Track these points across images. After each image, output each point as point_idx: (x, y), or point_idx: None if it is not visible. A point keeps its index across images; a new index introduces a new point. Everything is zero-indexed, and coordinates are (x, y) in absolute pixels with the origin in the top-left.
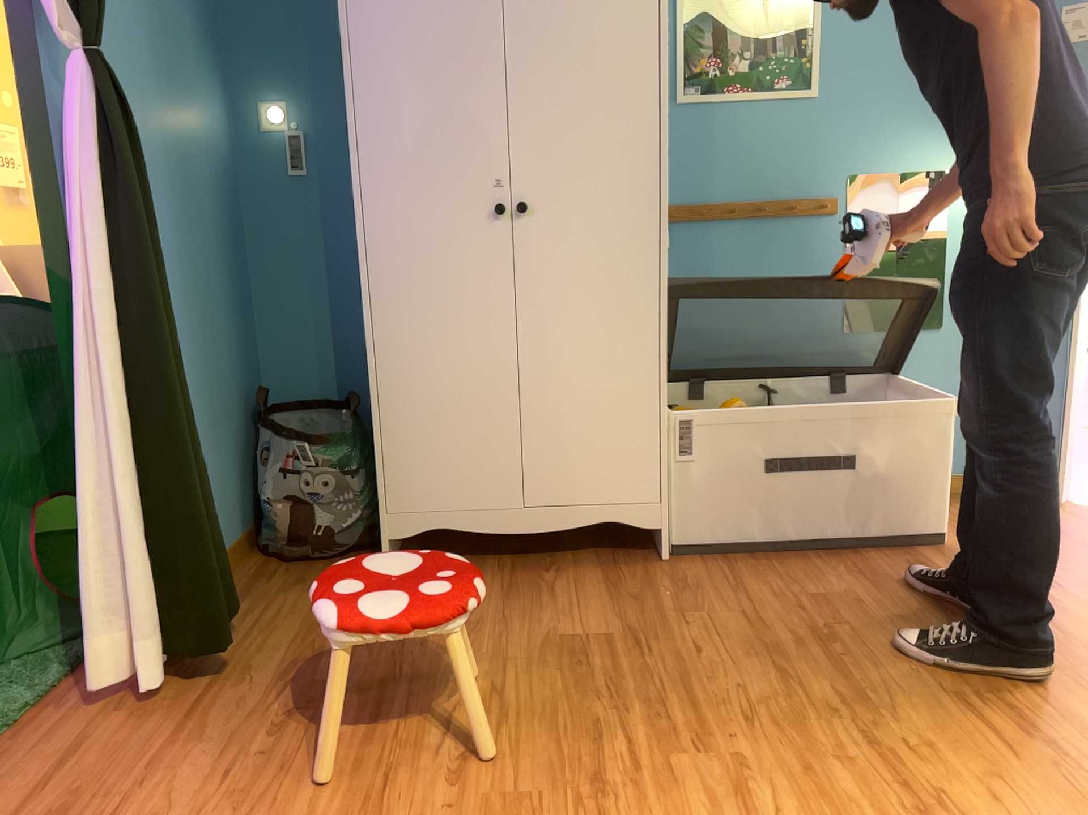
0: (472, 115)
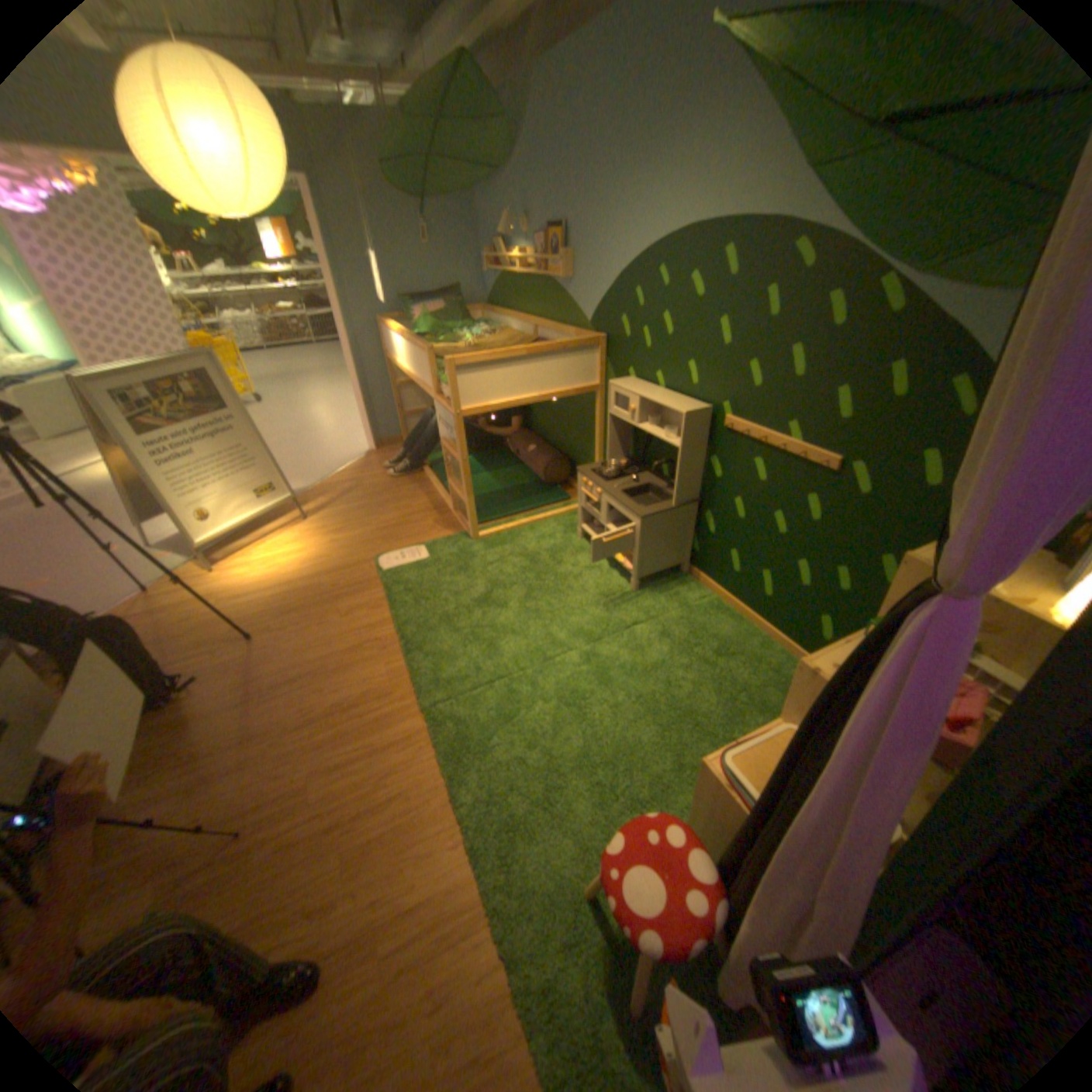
0: None
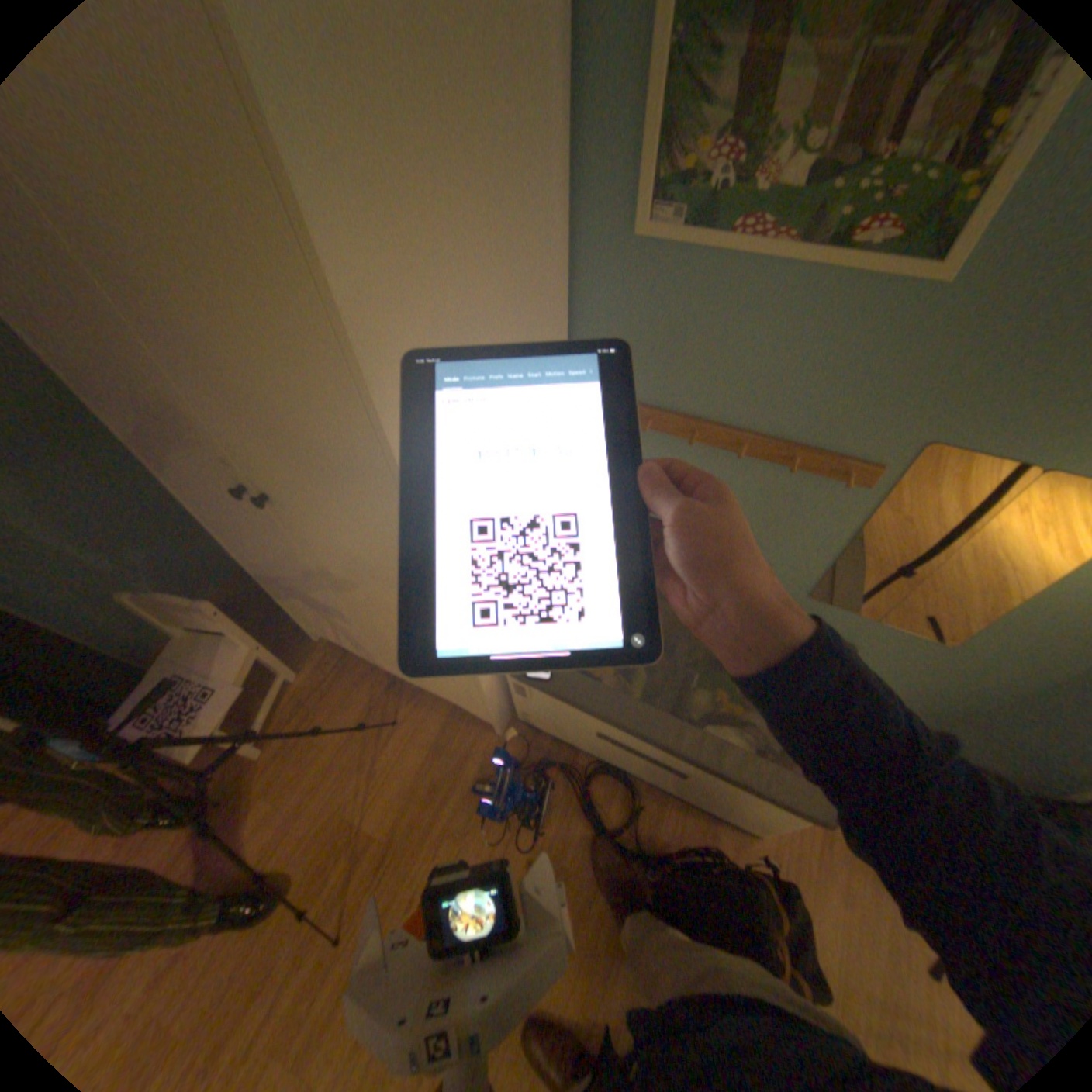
0: (139, 367)
